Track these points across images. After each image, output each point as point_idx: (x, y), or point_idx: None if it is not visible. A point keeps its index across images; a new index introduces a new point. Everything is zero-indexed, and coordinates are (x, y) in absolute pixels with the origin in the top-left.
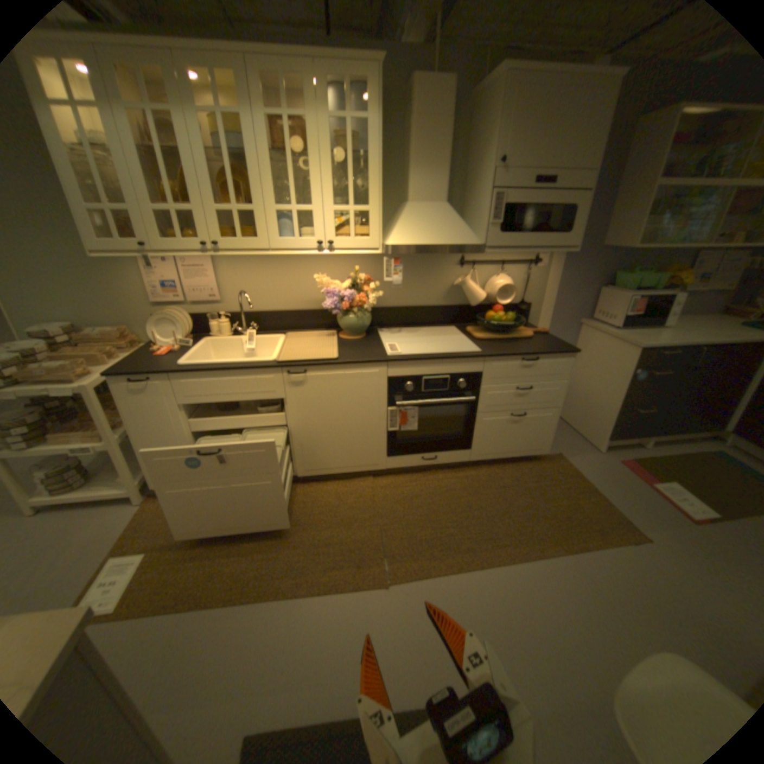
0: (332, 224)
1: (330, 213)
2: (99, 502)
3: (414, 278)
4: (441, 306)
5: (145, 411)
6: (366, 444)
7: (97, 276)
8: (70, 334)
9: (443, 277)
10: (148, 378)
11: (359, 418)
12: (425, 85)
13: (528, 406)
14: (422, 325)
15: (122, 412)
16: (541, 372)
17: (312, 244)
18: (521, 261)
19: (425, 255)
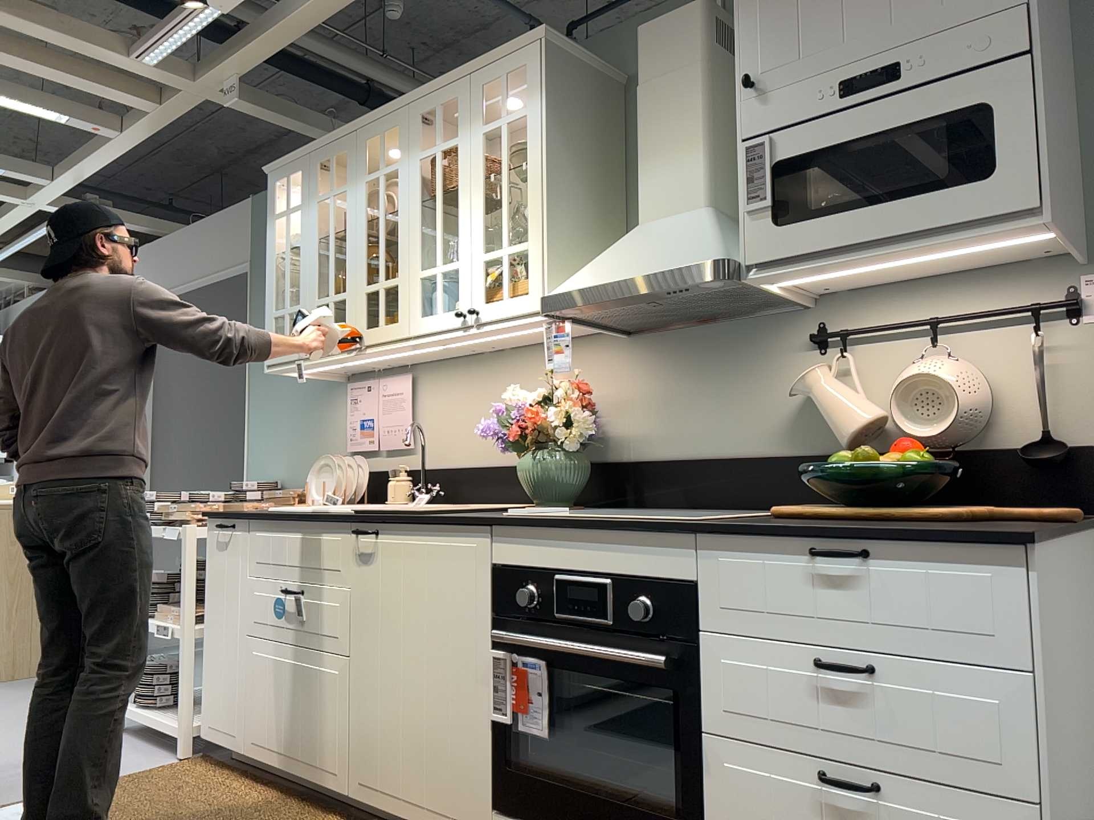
0: (478, 281)
1: (477, 265)
2: (168, 741)
3: (708, 389)
4: (778, 456)
5: (222, 579)
6: (452, 748)
7: (314, 417)
8: (267, 491)
9: (776, 382)
10: (233, 524)
11: (443, 666)
12: (649, 41)
13: (881, 754)
14: (731, 508)
15: (206, 577)
16: (894, 608)
17: (454, 318)
18: (1000, 314)
19: (728, 335)
